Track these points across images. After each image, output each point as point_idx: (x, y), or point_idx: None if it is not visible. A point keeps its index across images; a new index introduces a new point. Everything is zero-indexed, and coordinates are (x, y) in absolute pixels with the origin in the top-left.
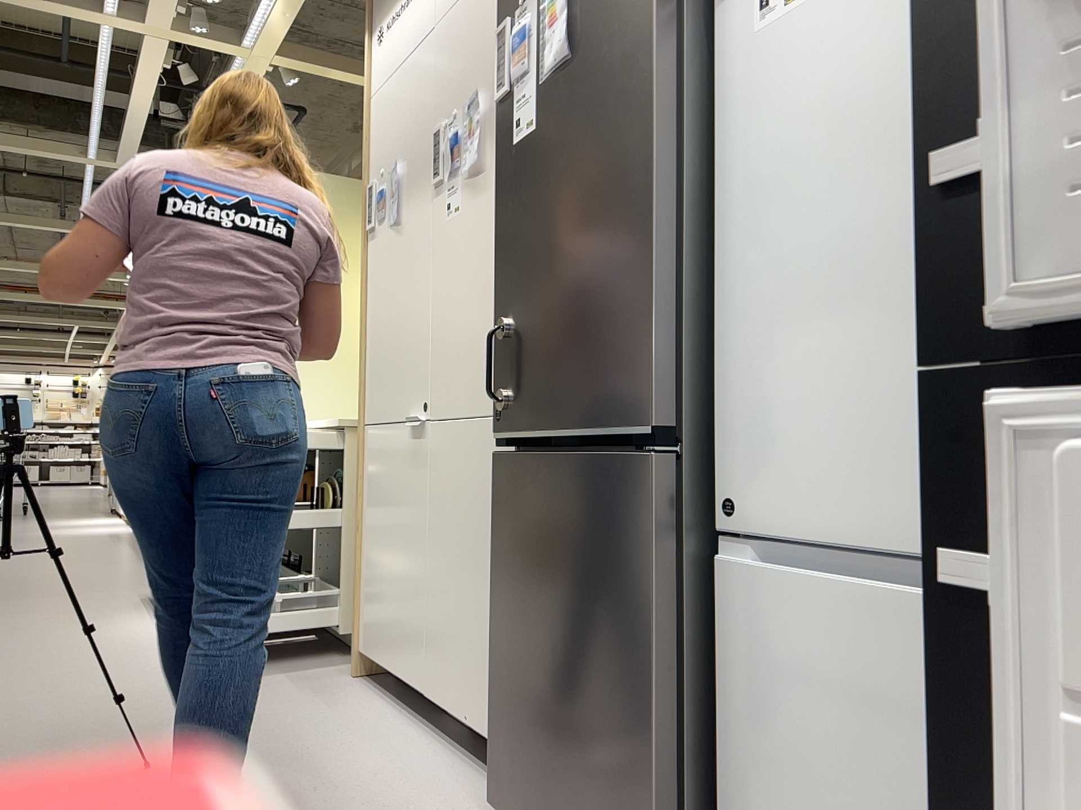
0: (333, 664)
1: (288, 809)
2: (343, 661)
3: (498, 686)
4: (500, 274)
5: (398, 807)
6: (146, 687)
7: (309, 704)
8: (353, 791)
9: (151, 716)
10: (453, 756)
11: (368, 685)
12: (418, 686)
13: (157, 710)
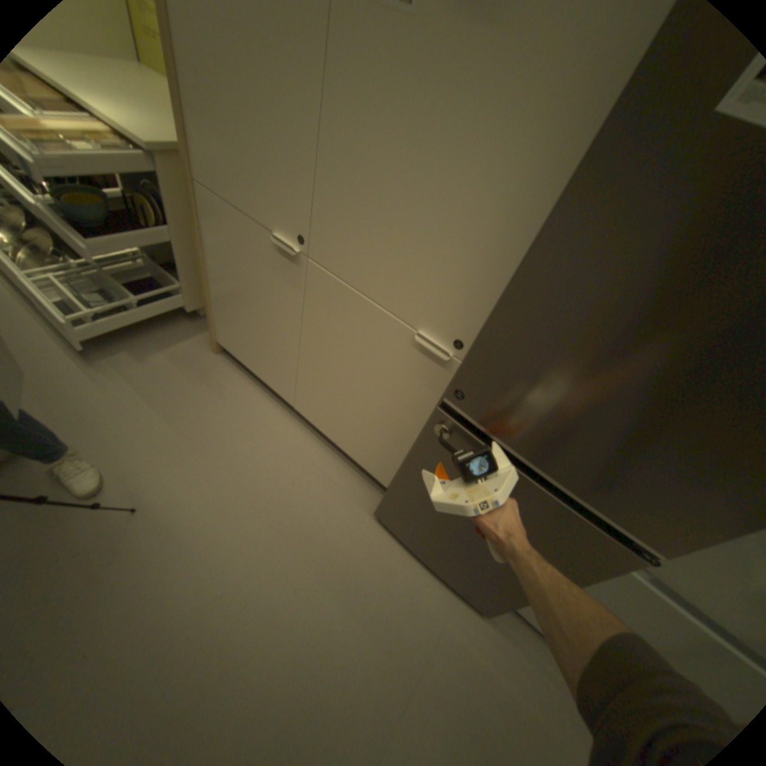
0: (191, 334)
1: (260, 530)
2: (197, 329)
3: (397, 490)
4: (533, 279)
5: (321, 510)
6: (53, 382)
7: (204, 395)
8: (288, 499)
9: (88, 430)
10: (324, 446)
11: (232, 363)
12: (288, 398)
13: (86, 417)
